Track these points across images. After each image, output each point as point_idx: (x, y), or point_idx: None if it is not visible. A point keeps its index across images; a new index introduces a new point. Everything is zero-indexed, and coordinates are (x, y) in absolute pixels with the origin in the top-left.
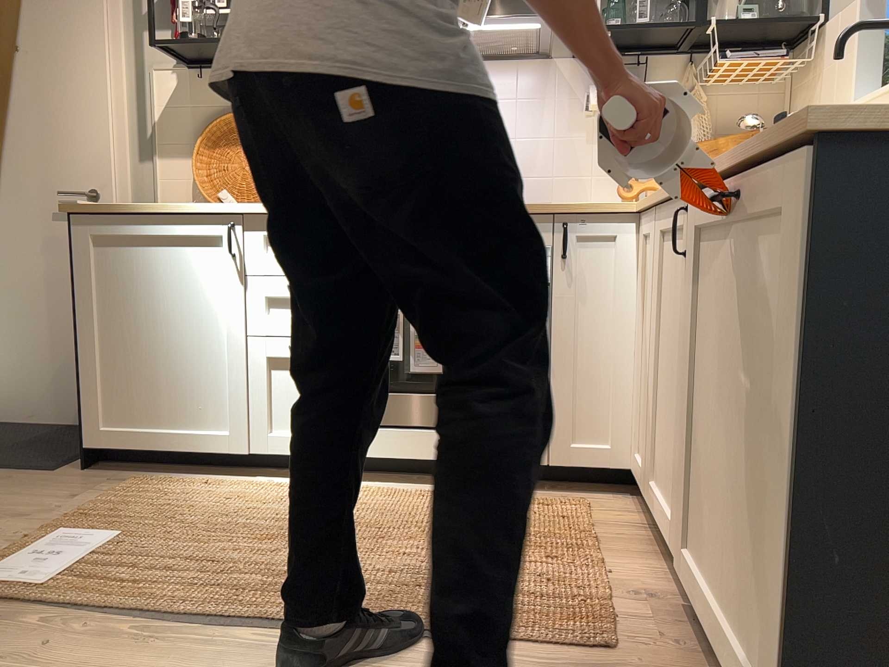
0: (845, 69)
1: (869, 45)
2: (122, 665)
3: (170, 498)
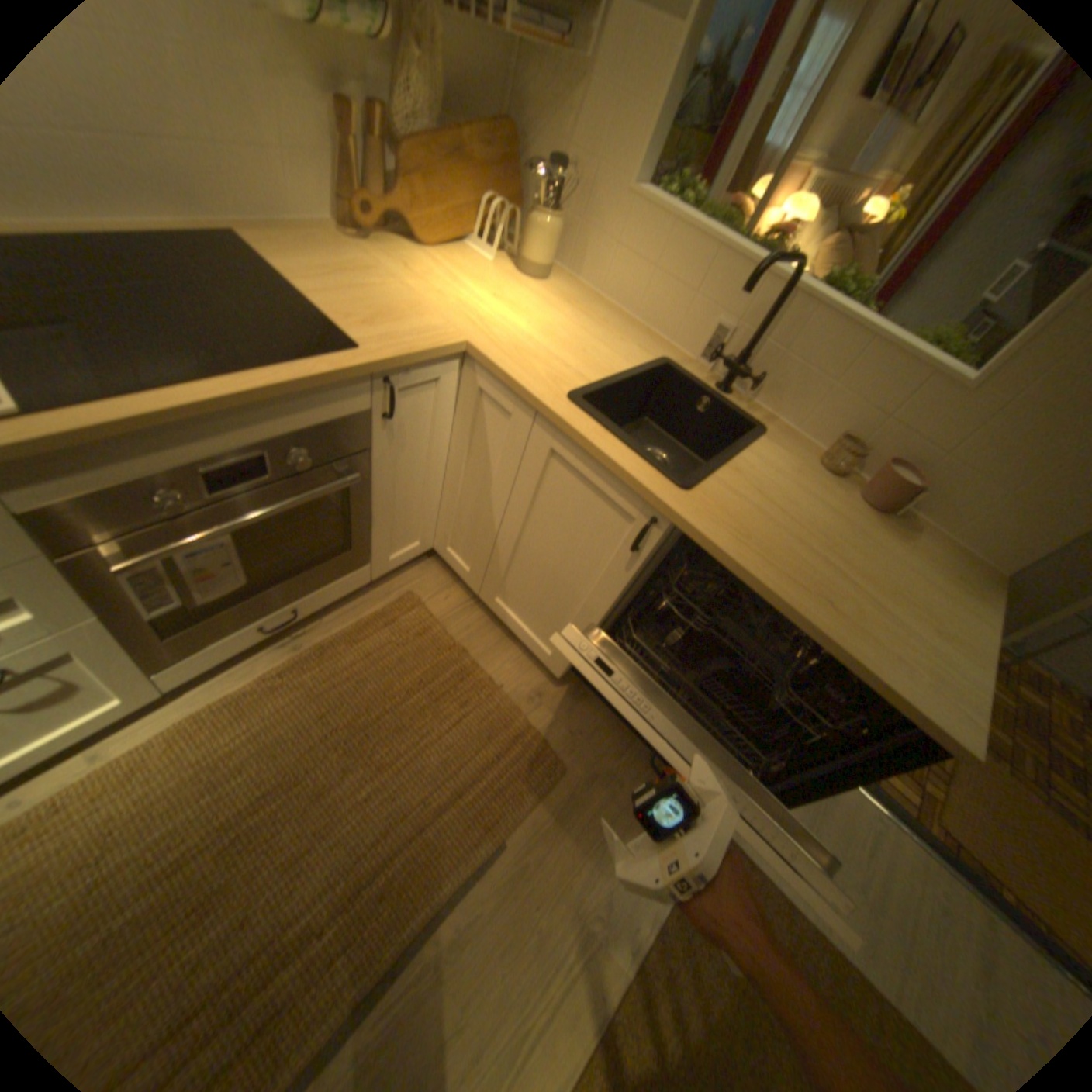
0: (638, 122)
1: (672, 109)
2: None
3: None
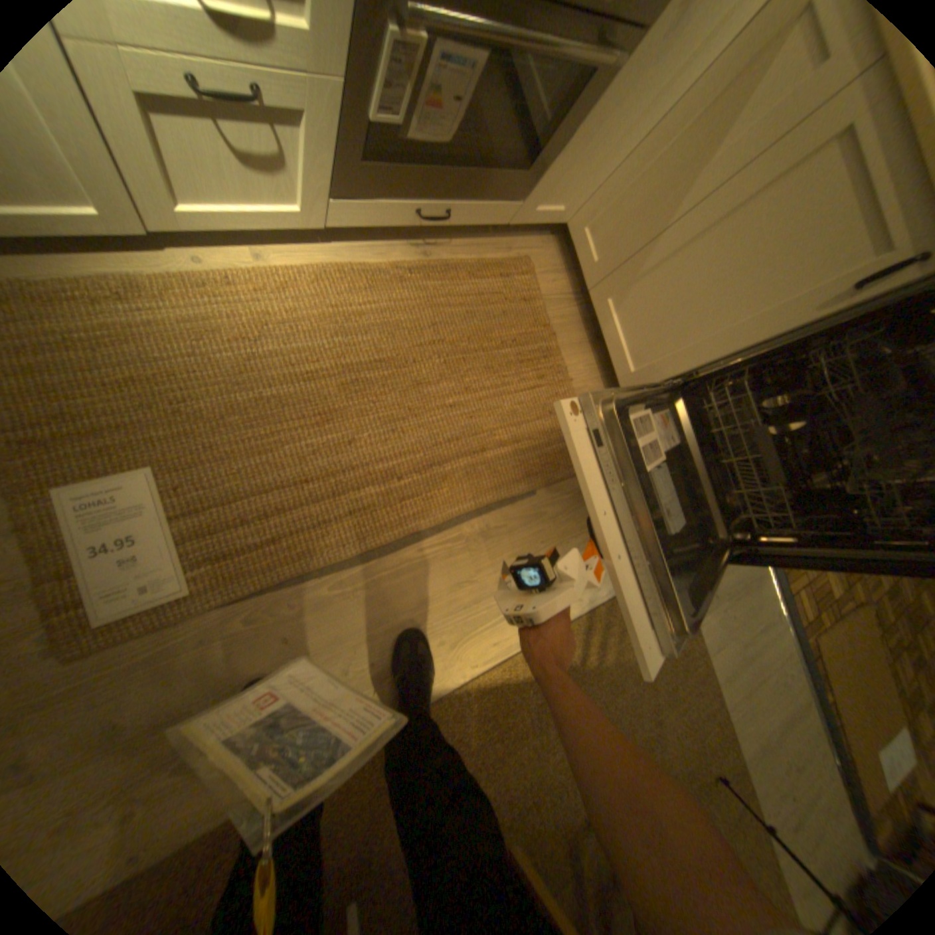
0: None
1: None
2: (353, 617)
3: (103, 350)
